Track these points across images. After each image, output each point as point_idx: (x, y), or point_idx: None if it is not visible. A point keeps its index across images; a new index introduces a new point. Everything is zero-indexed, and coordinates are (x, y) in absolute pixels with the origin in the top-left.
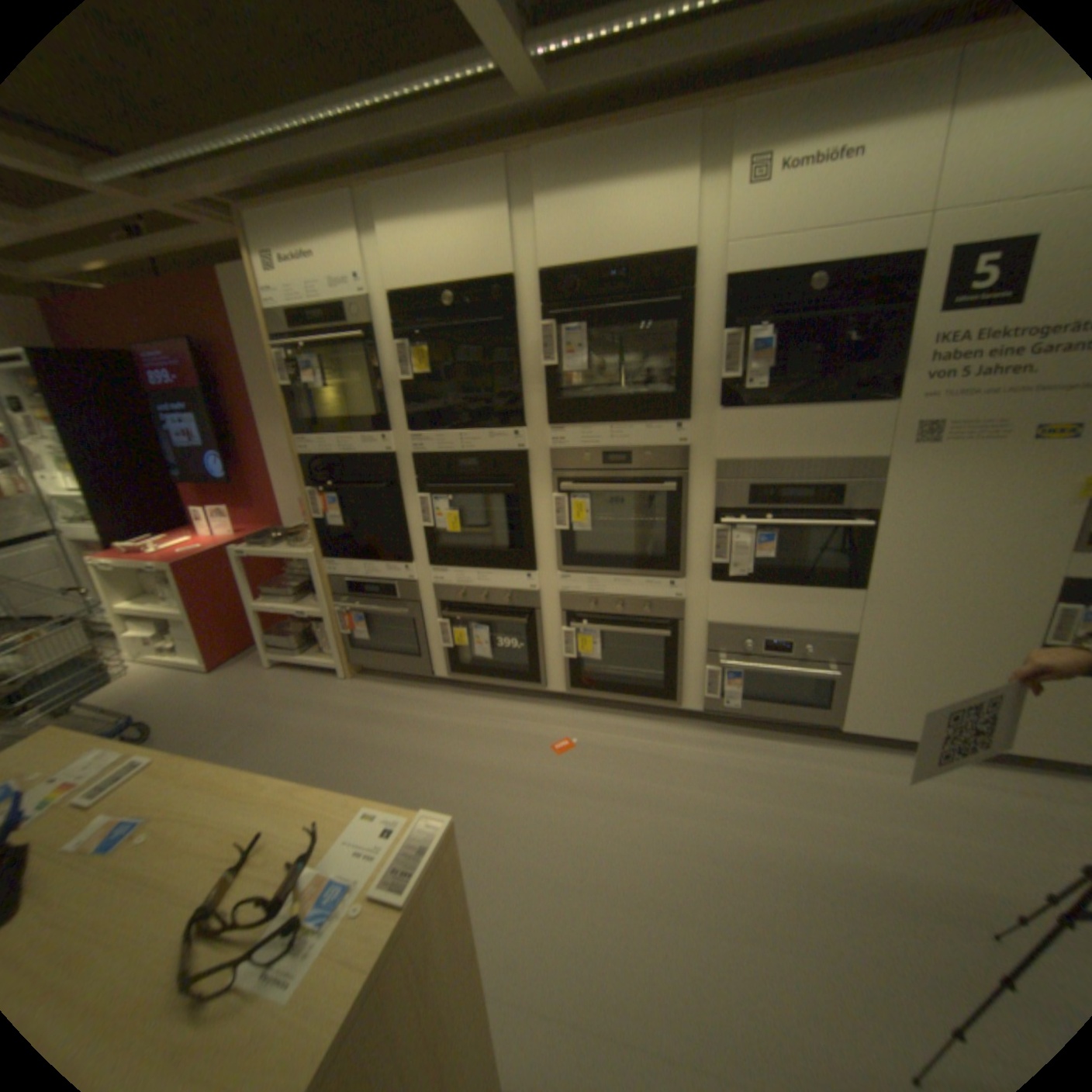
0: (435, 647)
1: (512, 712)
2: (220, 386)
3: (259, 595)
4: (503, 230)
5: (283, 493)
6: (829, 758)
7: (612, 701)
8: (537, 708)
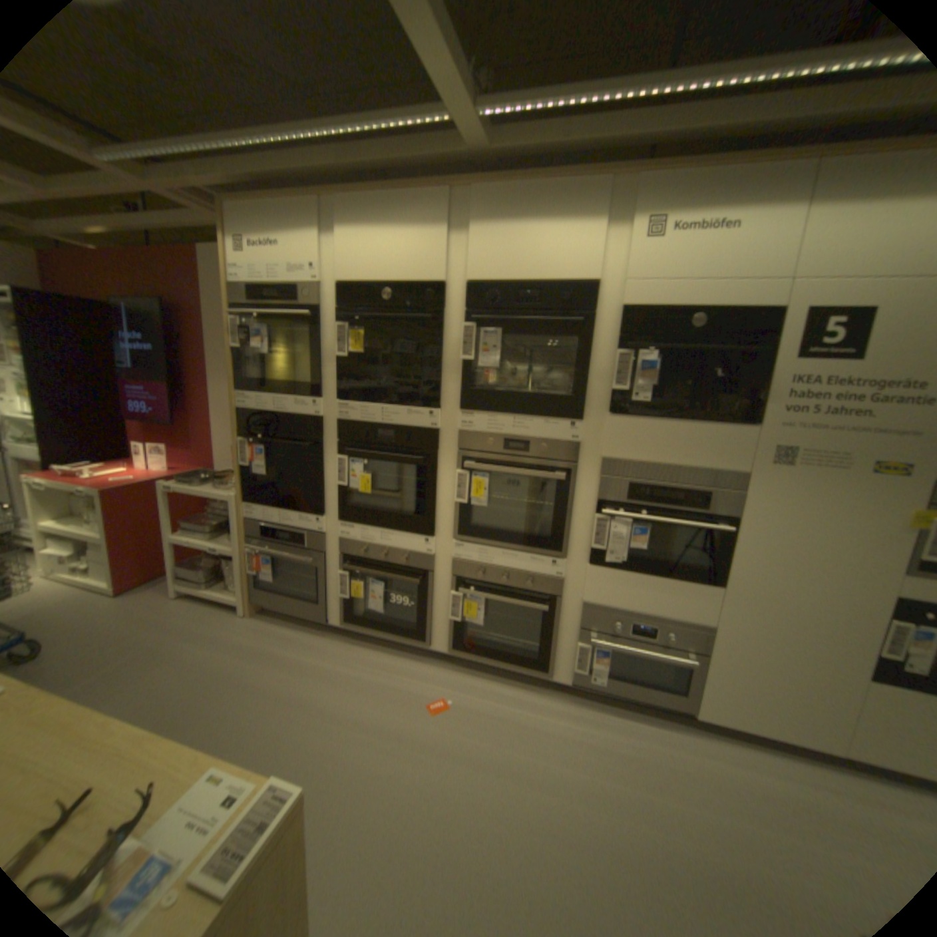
0: (333, 596)
1: (396, 667)
2: (183, 343)
3: (180, 529)
4: (442, 246)
5: (222, 440)
6: (685, 744)
7: (490, 666)
8: (420, 665)
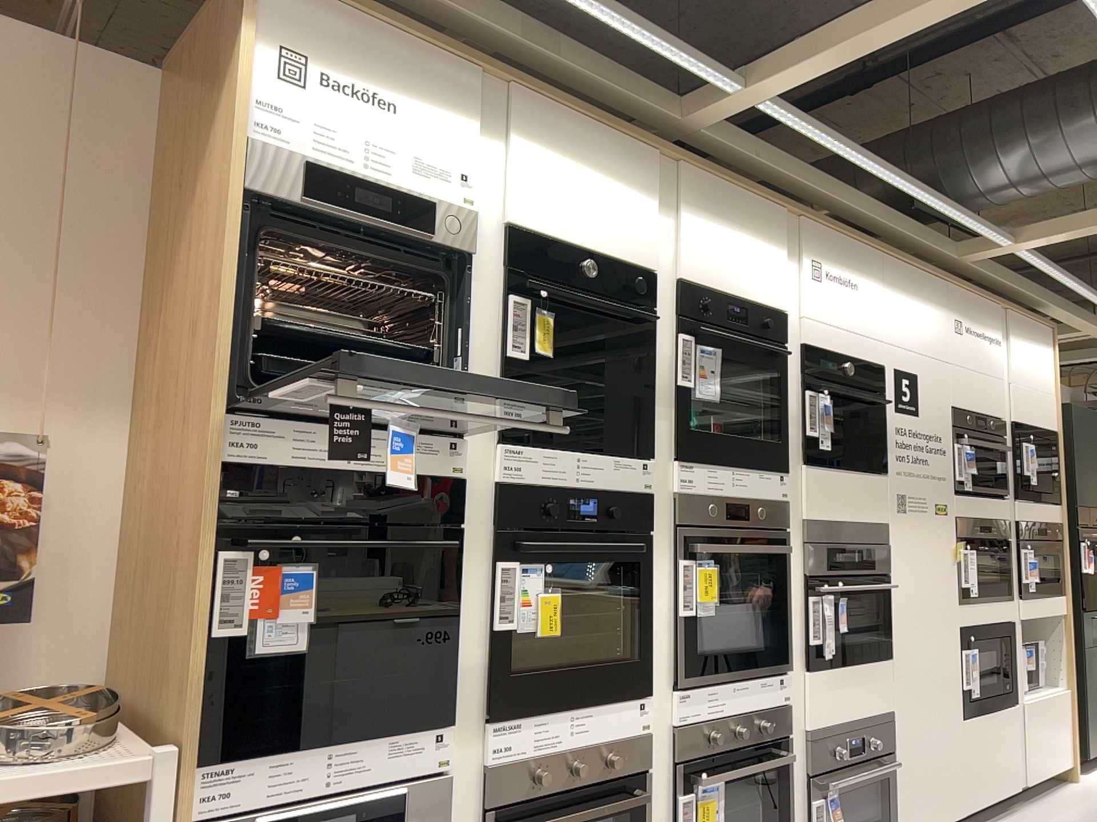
0: None
1: None
2: None
3: None
4: (651, 225)
5: None
6: None
7: None
8: None
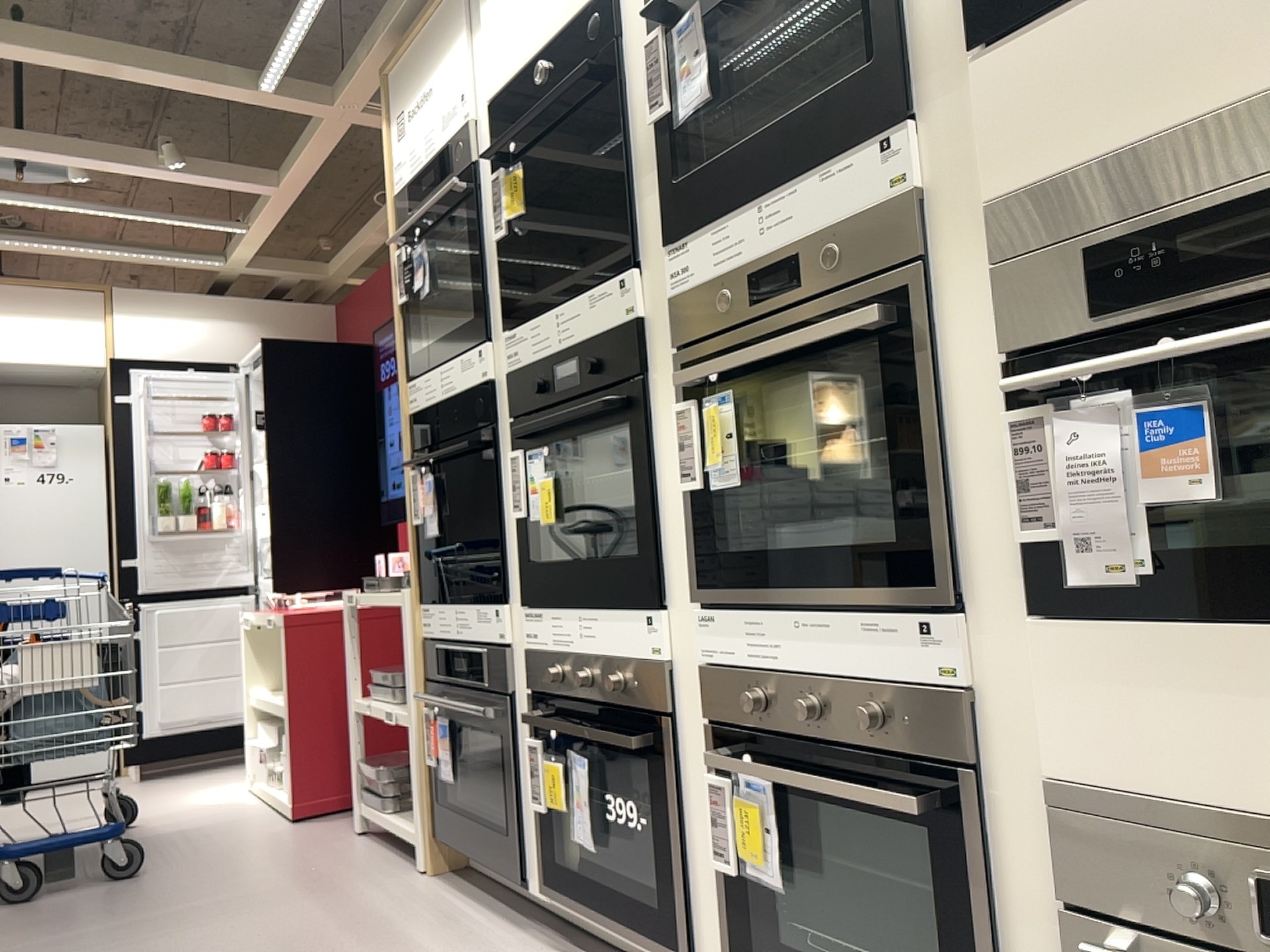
0: (531, 807)
1: None
2: None
3: (375, 681)
4: None
5: None
6: None
7: None
8: None
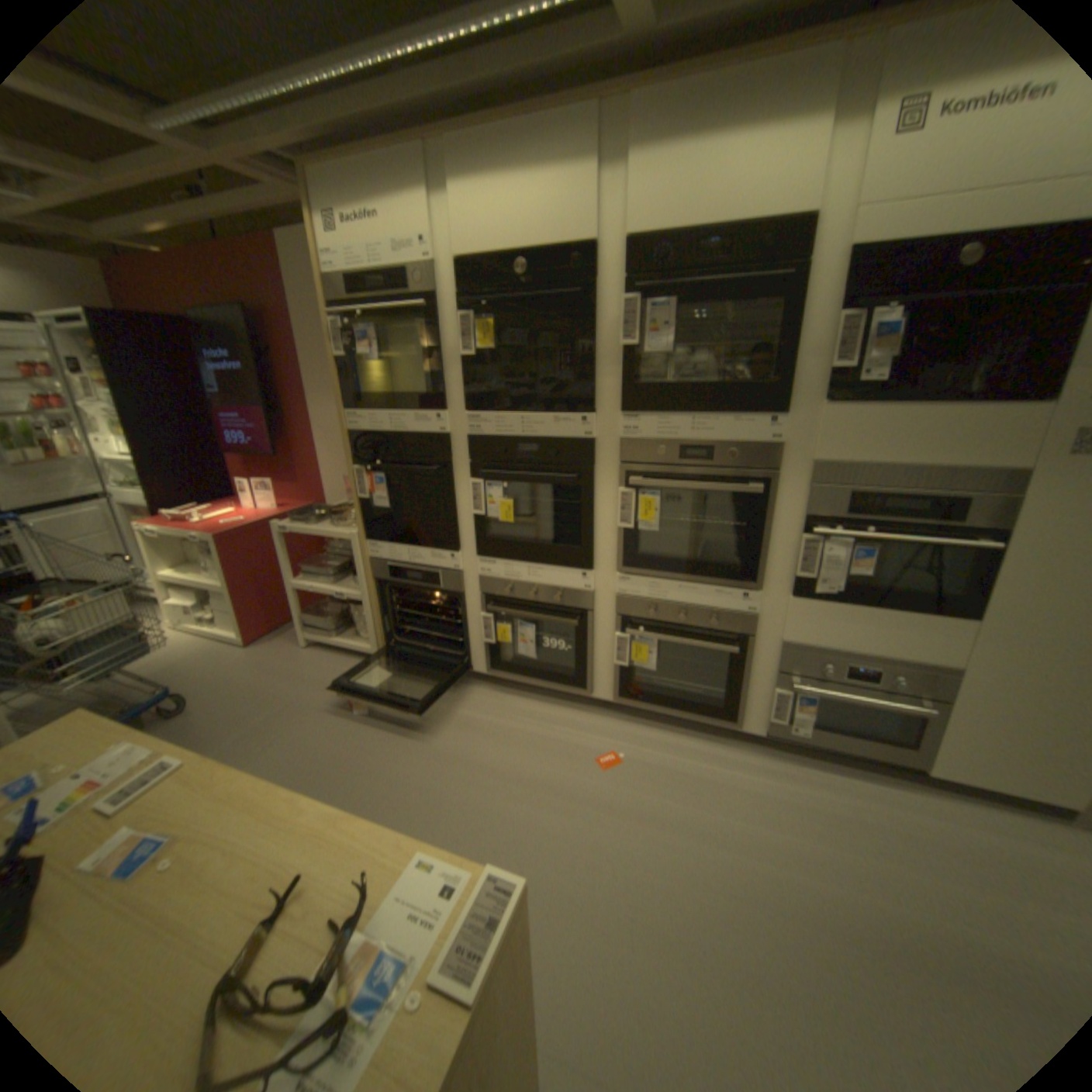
0: (477, 641)
1: (554, 717)
2: (273, 356)
3: (301, 572)
4: (591, 187)
5: (330, 469)
6: (913, 803)
7: (663, 715)
8: (582, 714)
